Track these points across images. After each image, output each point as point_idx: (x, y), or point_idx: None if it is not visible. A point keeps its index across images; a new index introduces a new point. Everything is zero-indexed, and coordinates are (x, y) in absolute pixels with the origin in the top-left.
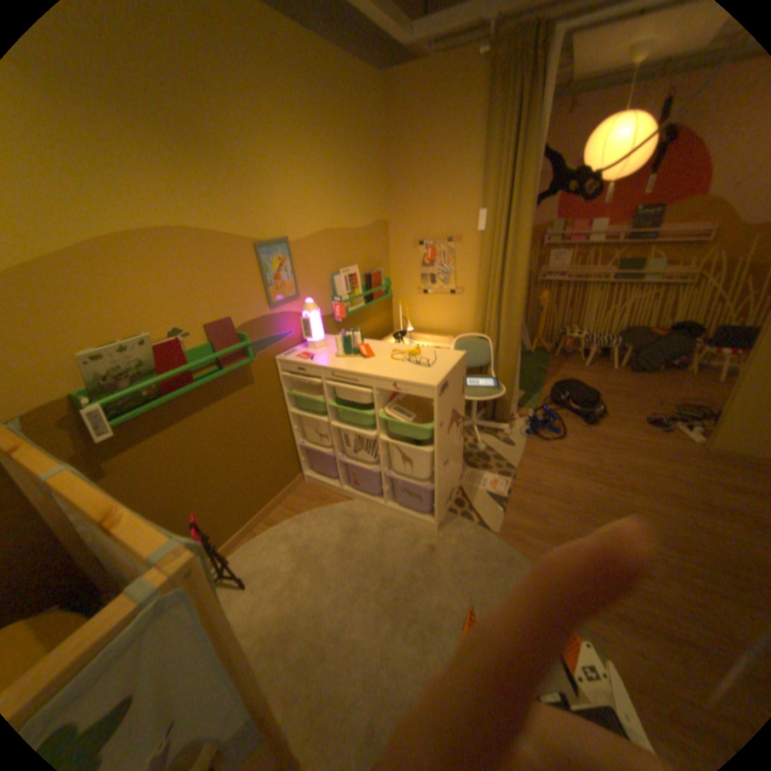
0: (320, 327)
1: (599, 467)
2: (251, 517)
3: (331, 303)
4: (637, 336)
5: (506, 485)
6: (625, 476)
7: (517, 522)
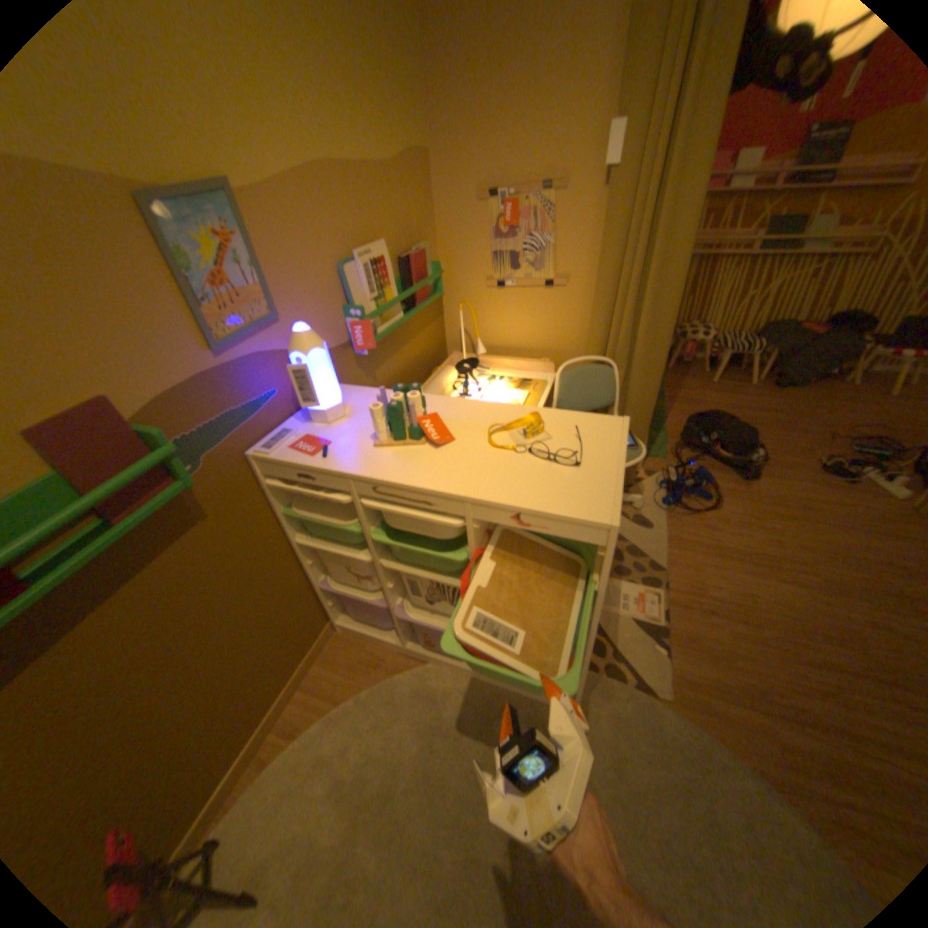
0: (333, 382)
1: (782, 556)
2: (252, 733)
3: (347, 321)
4: (785, 336)
5: (661, 604)
6: (823, 567)
7: (694, 675)
